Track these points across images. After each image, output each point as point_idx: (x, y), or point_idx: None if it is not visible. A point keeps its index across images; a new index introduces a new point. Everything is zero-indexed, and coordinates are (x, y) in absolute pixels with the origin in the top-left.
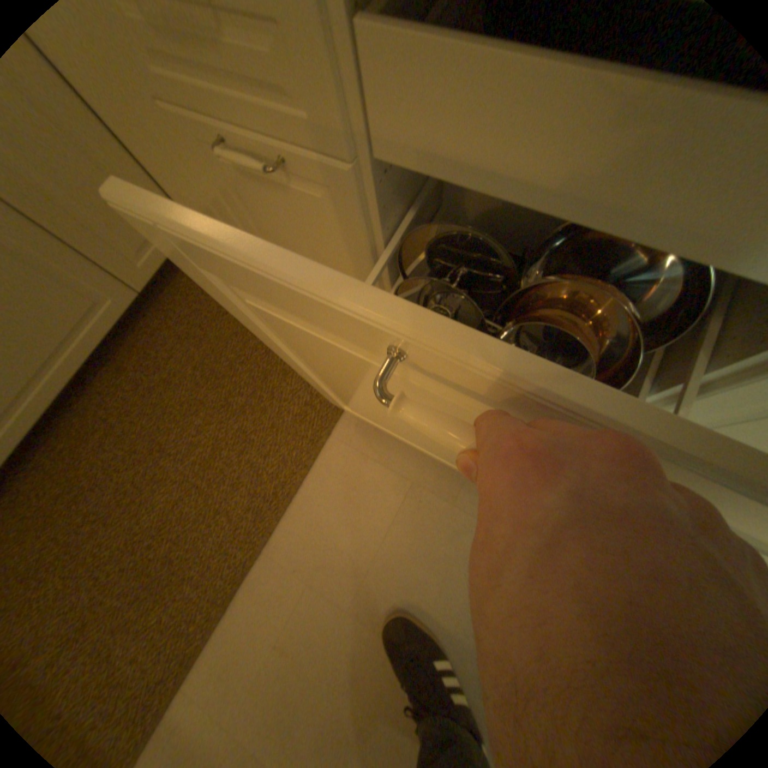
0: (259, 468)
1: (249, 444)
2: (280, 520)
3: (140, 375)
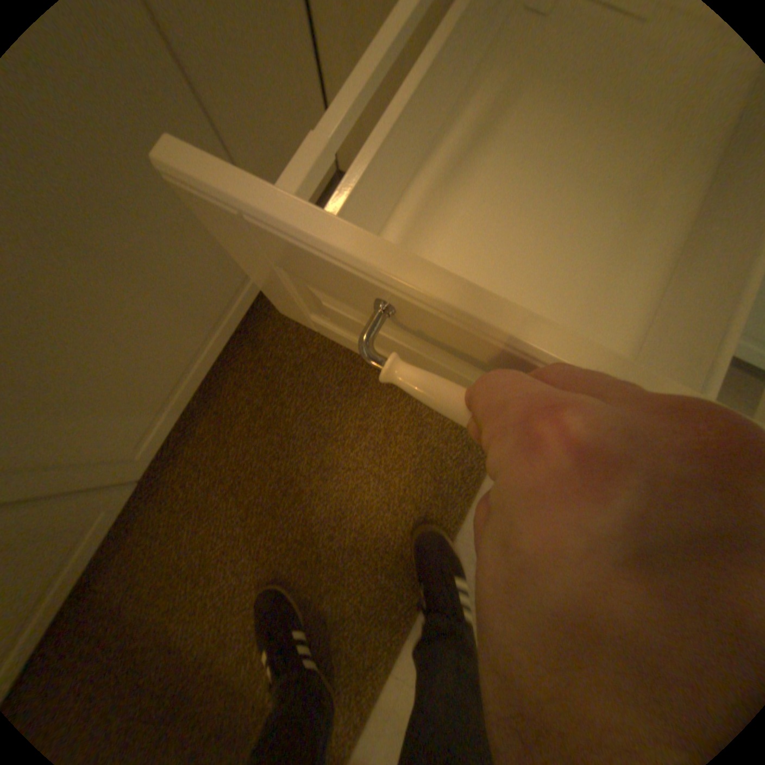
0: (440, 453)
1: (424, 427)
2: (471, 506)
3: (282, 348)
